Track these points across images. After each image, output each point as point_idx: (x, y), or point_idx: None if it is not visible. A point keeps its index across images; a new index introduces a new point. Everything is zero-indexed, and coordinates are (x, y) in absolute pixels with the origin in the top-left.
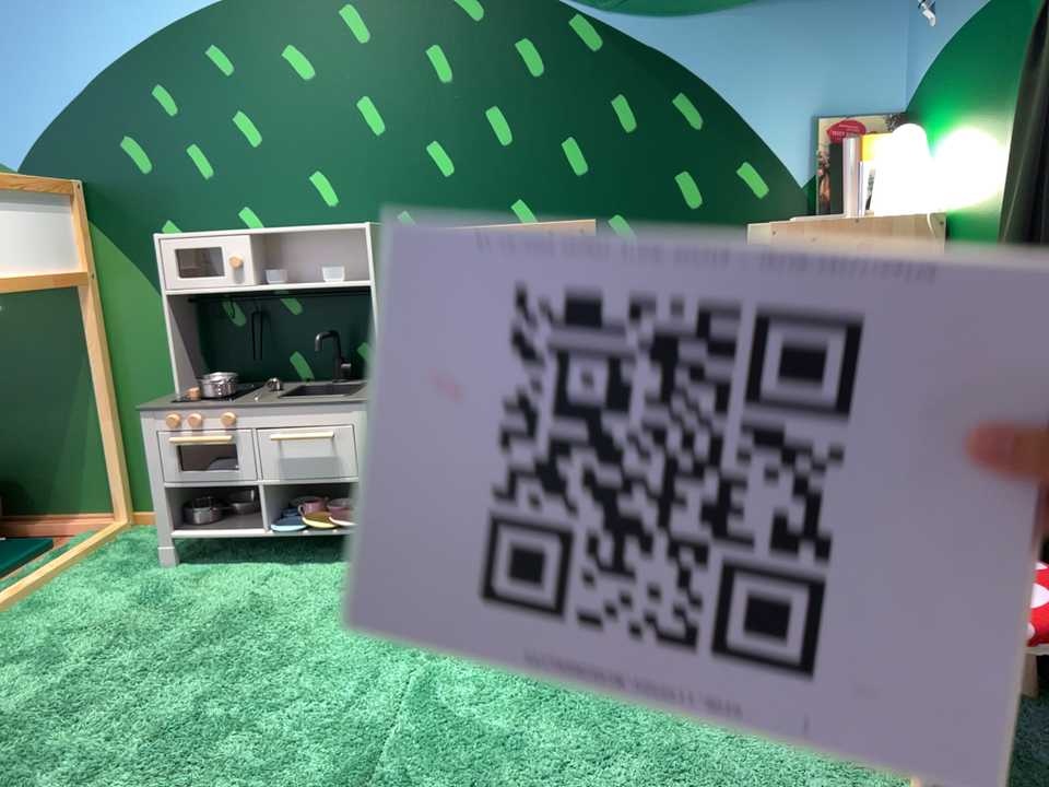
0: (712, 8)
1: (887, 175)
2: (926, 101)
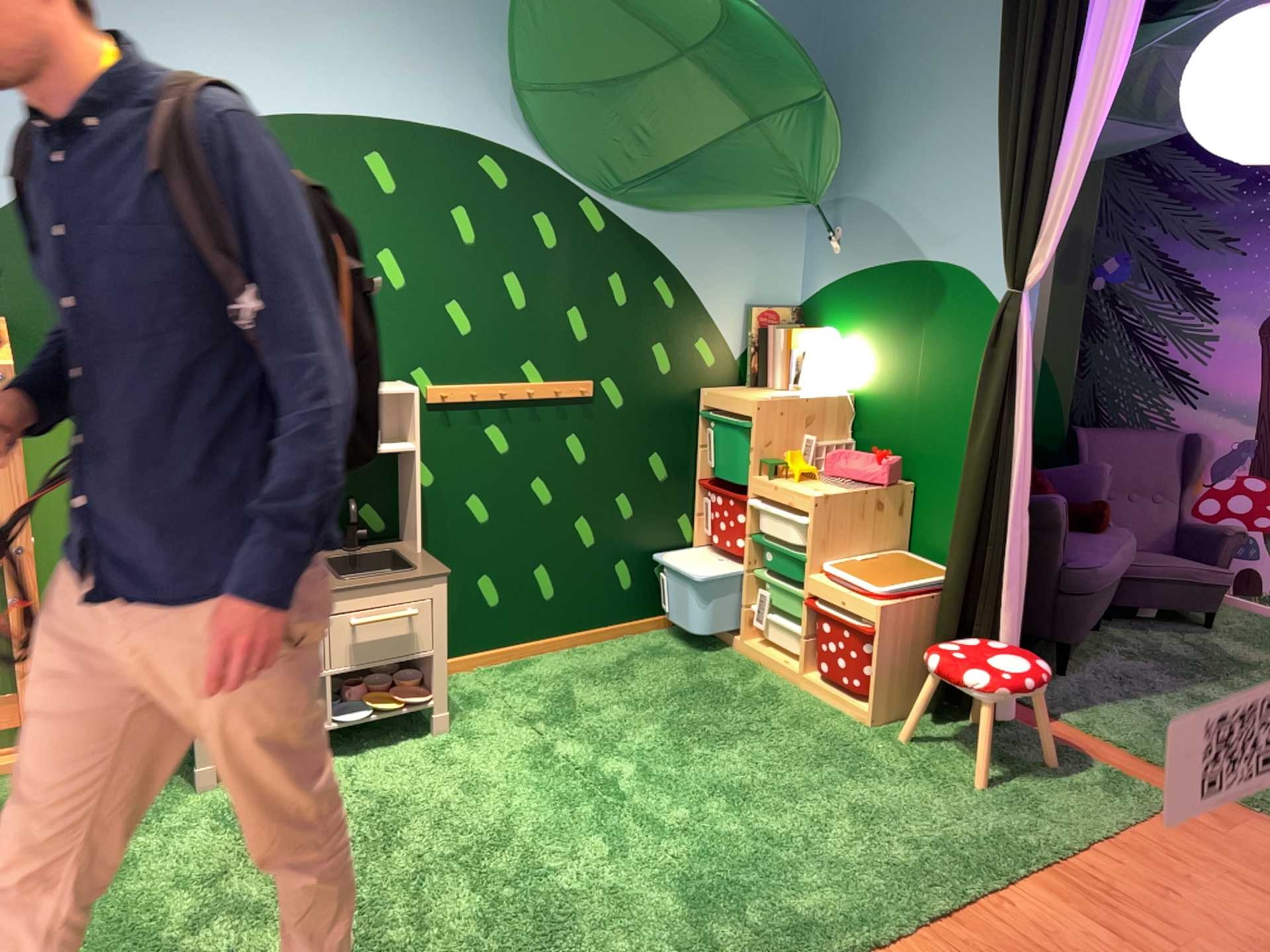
0: (687, 214)
1: (807, 363)
2: (823, 308)
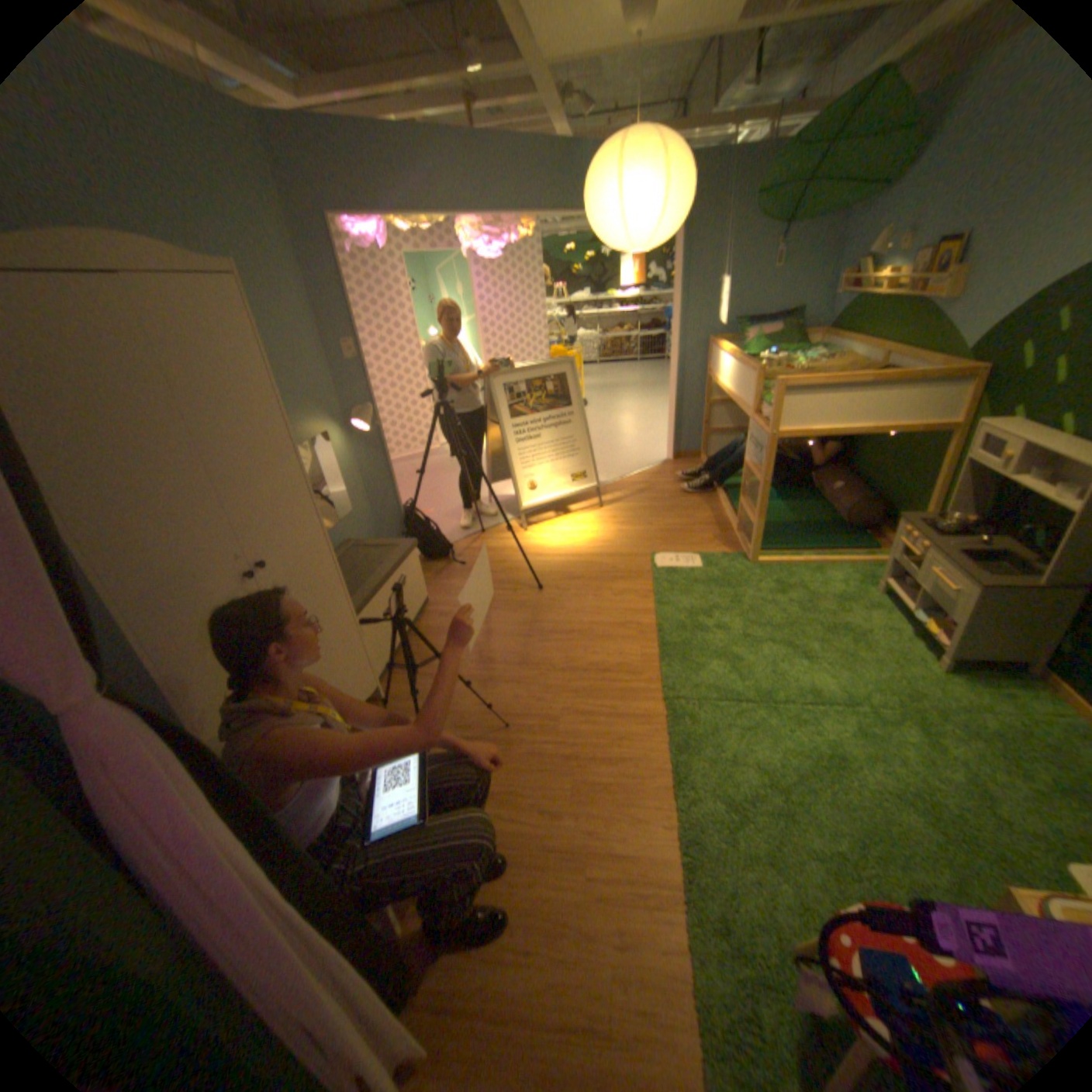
0: None
1: None
2: None
